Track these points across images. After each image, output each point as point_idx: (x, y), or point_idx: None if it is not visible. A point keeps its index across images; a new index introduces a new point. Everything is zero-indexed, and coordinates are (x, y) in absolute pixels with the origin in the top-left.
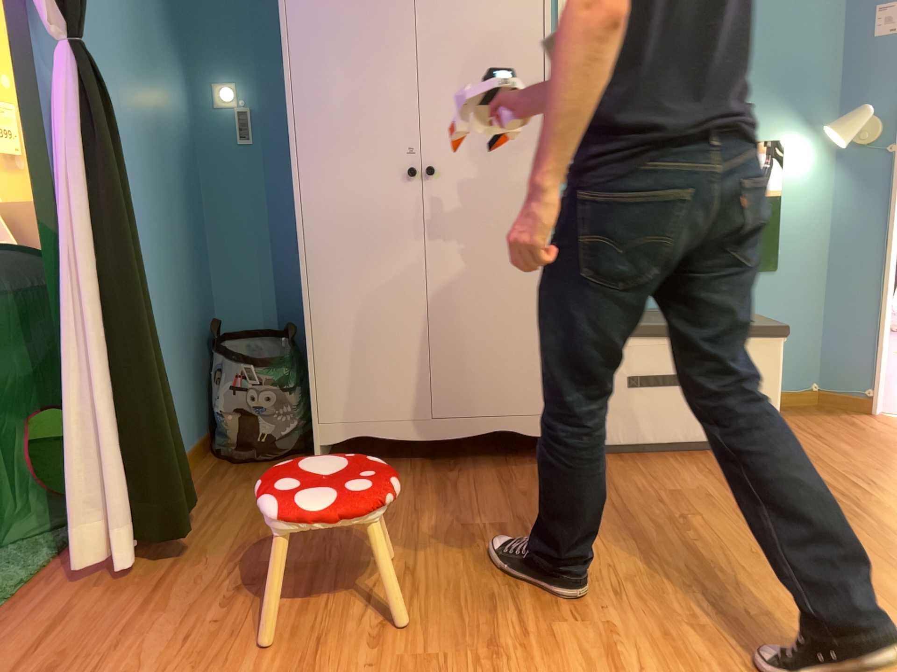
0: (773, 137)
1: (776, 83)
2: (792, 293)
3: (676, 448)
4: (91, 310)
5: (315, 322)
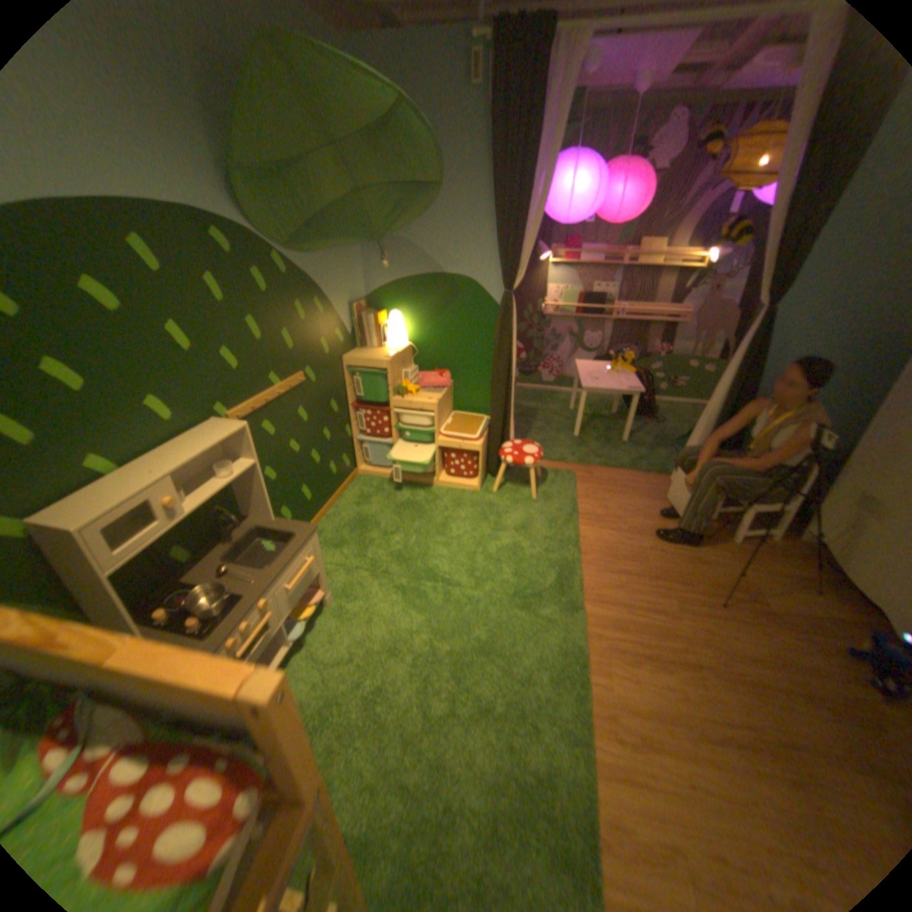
0: None
1: None
2: None
3: None
4: (718, 409)
5: (847, 475)
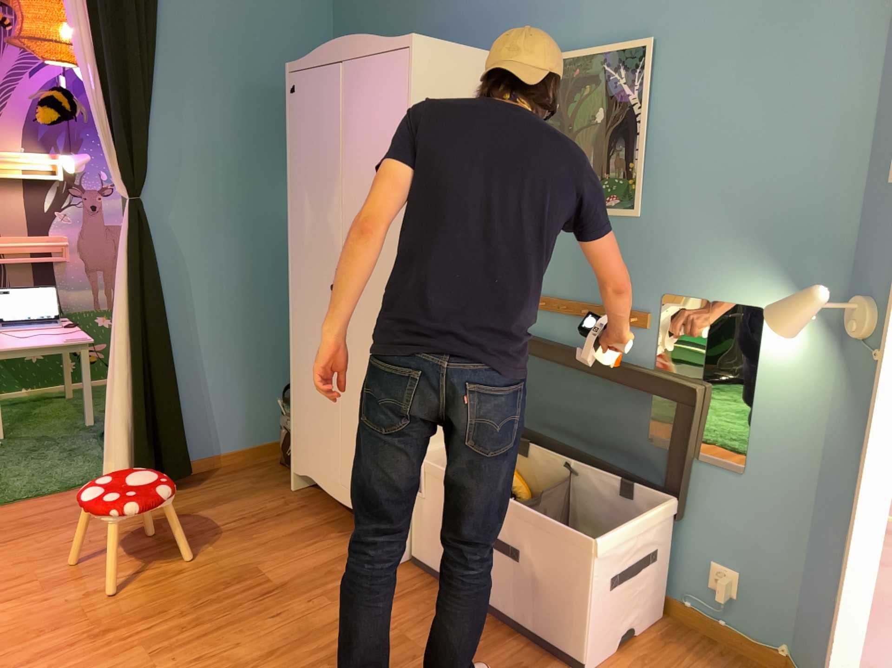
0: (751, 300)
1: (759, 232)
2: (761, 509)
3: (500, 614)
4: (125, 348)
5: (294, 384)
